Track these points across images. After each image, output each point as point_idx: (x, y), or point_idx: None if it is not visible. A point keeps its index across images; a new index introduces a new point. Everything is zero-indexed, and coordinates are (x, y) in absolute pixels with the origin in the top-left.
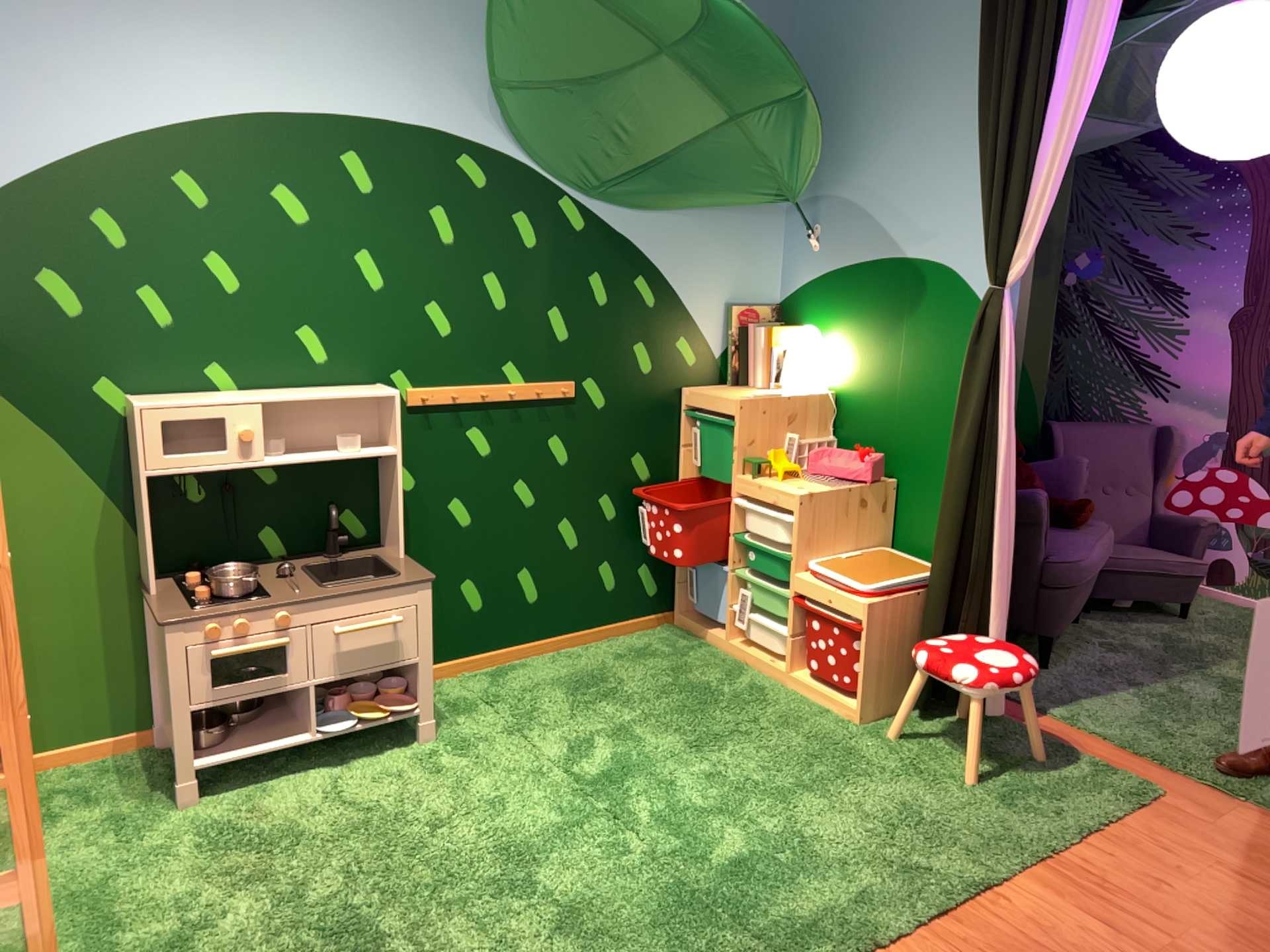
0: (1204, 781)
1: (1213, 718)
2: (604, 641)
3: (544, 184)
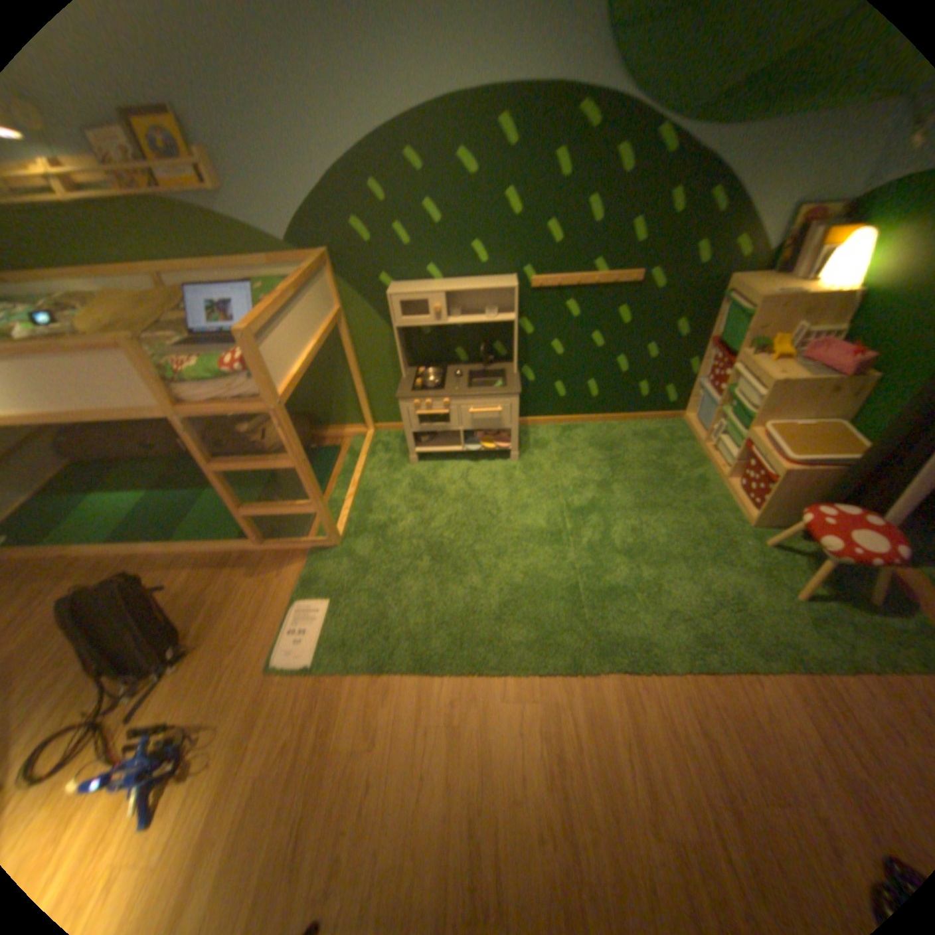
0: None
1: None
2: (633, 421)
3: (648, 115)
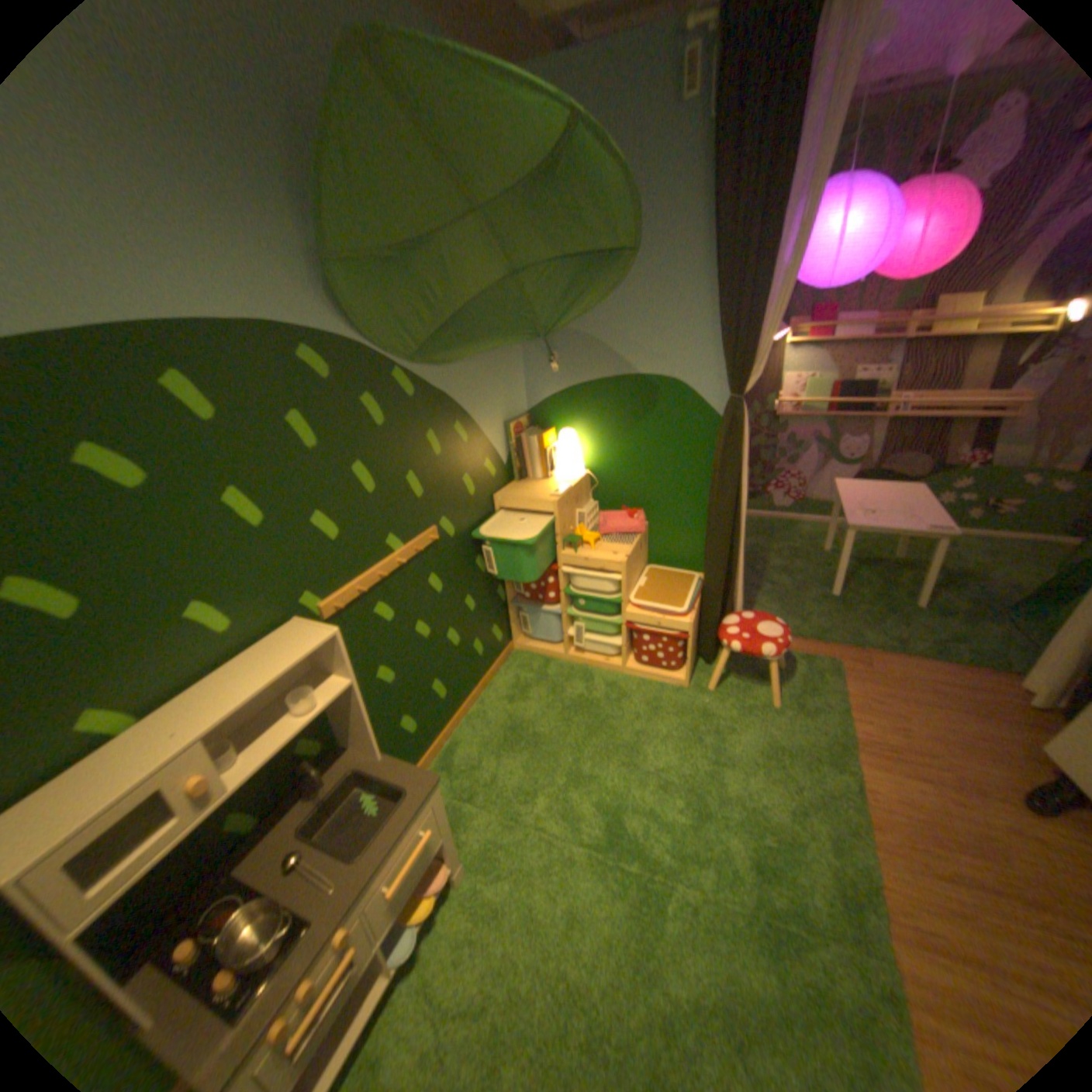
0: (843, 645)
1: (804, 598)
2: (485, 688)
3: (378, 360)
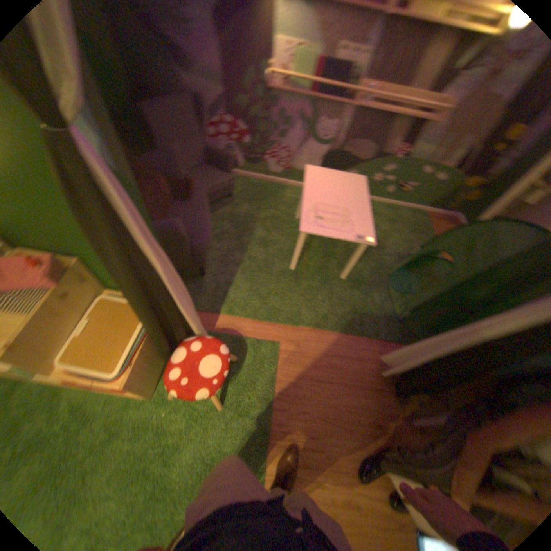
0: (285, 324)
1: (270, 274)
2: None
3: None
